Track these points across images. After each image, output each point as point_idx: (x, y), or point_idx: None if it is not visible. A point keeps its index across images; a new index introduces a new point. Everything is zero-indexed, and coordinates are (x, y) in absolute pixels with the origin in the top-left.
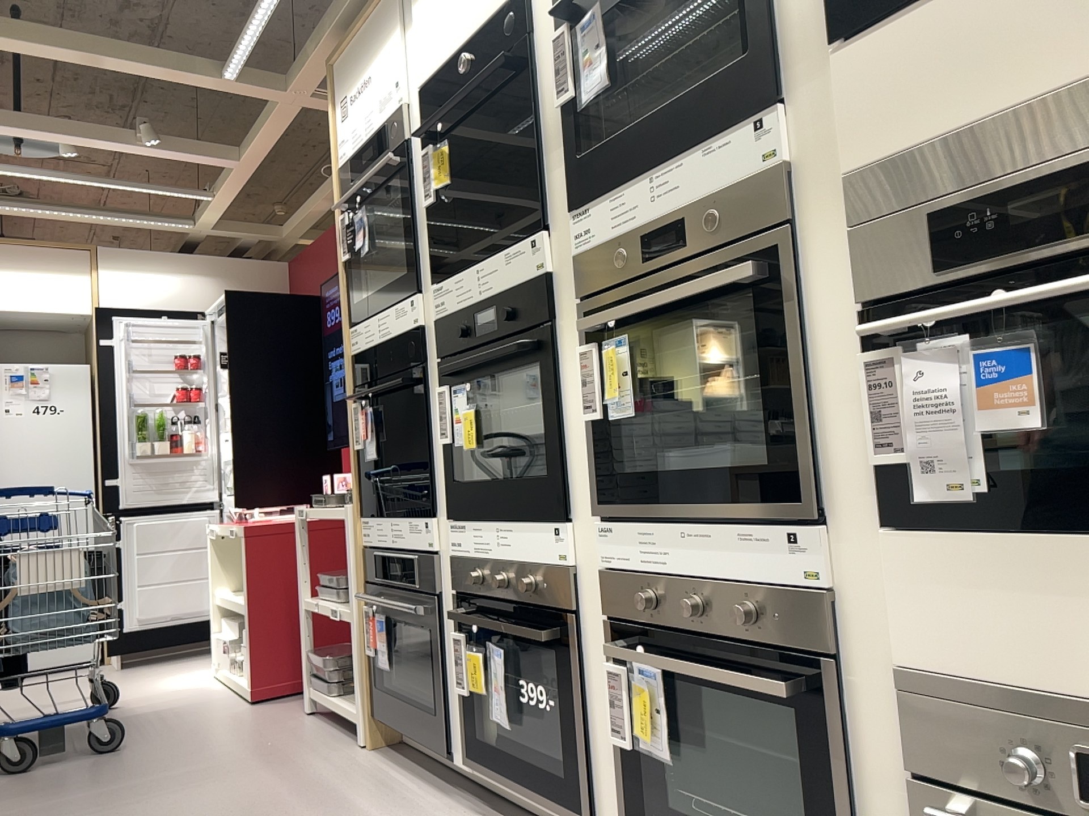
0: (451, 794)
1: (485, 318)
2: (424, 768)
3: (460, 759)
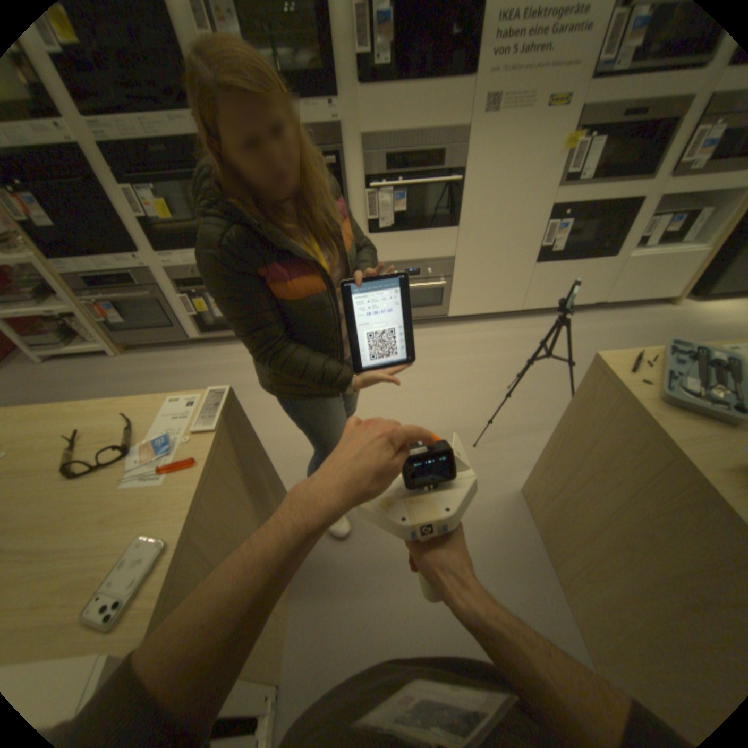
0: (190, 349)
1: (150, 151)
2: (161, 349)
3: (193, 337)
